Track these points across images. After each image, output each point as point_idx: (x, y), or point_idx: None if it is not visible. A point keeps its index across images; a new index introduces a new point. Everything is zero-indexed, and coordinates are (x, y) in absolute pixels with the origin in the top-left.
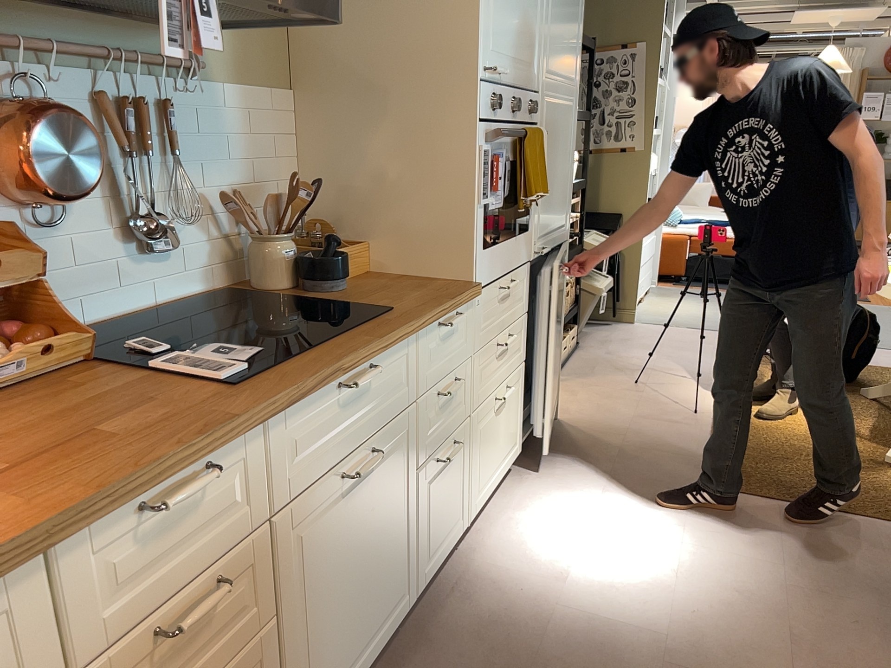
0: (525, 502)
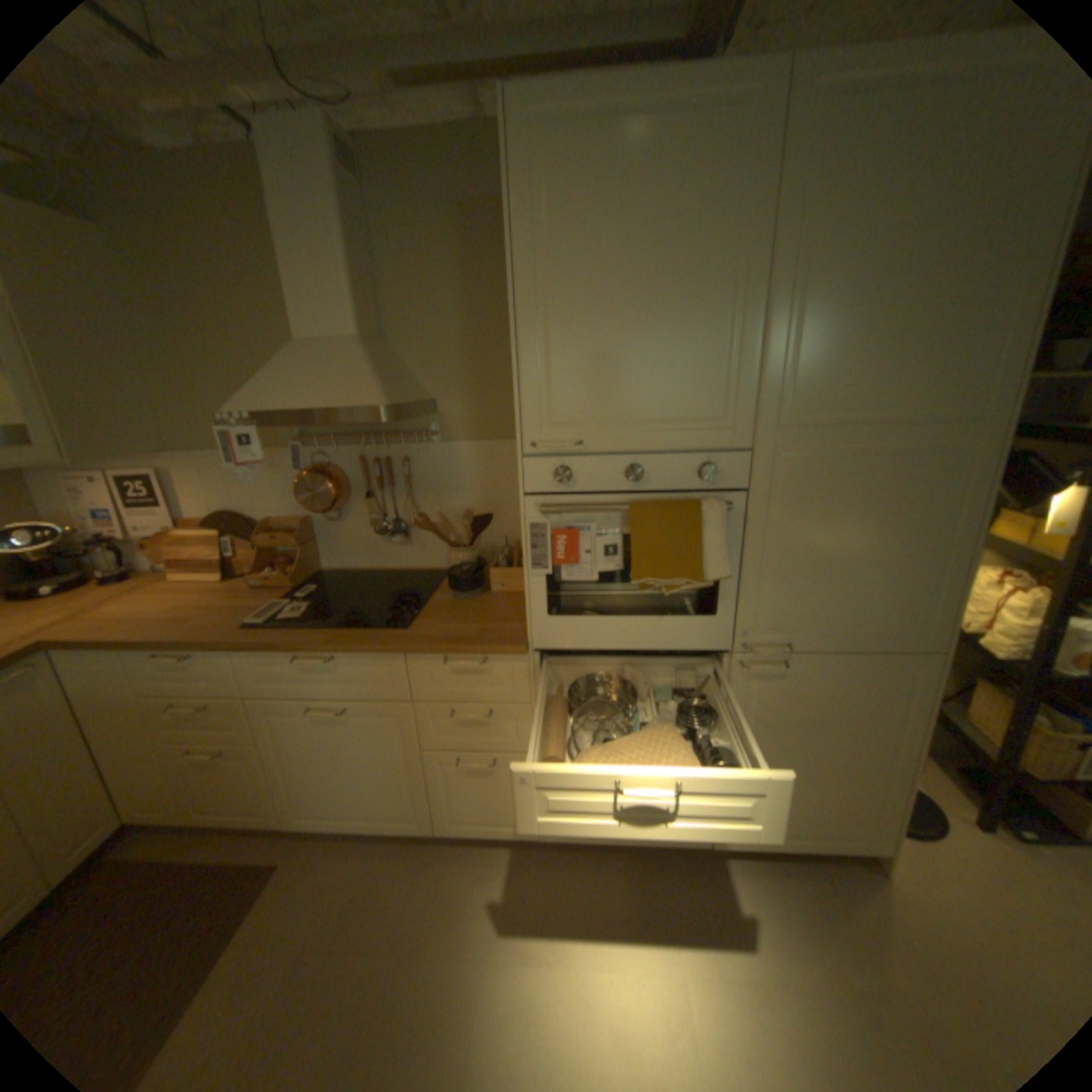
0: (653, 891)
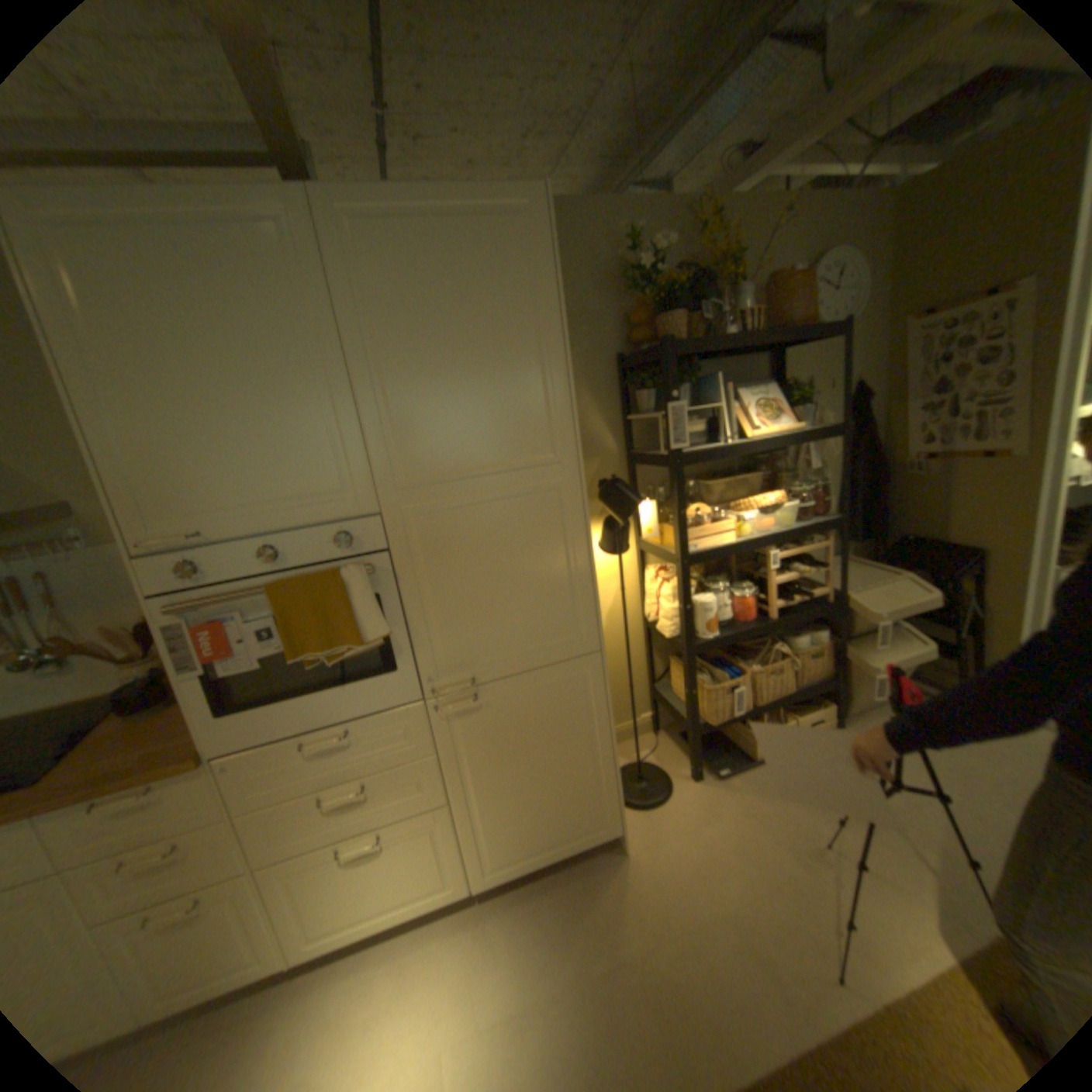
0: (415, 968)
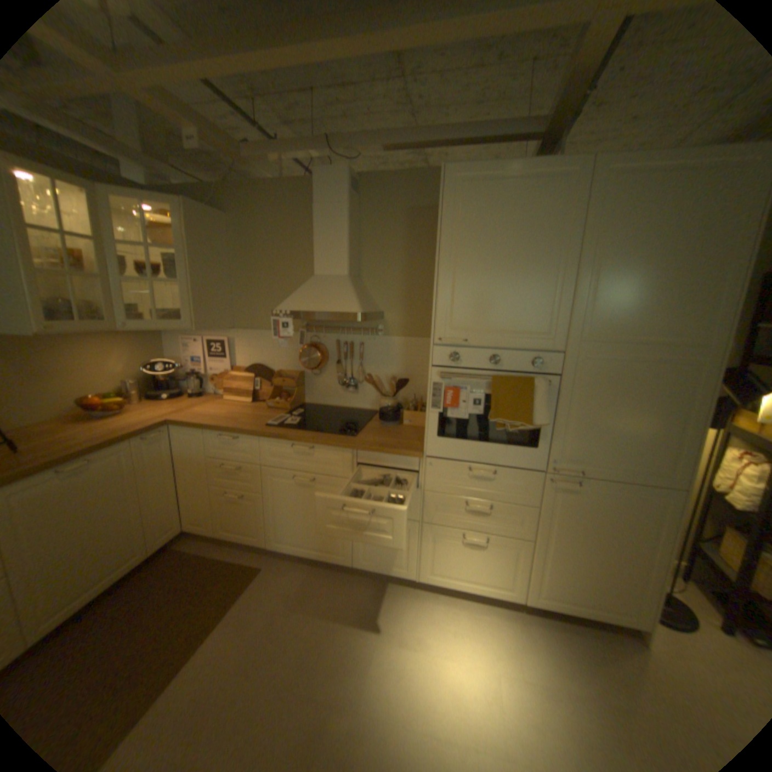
0: (484, 624)
